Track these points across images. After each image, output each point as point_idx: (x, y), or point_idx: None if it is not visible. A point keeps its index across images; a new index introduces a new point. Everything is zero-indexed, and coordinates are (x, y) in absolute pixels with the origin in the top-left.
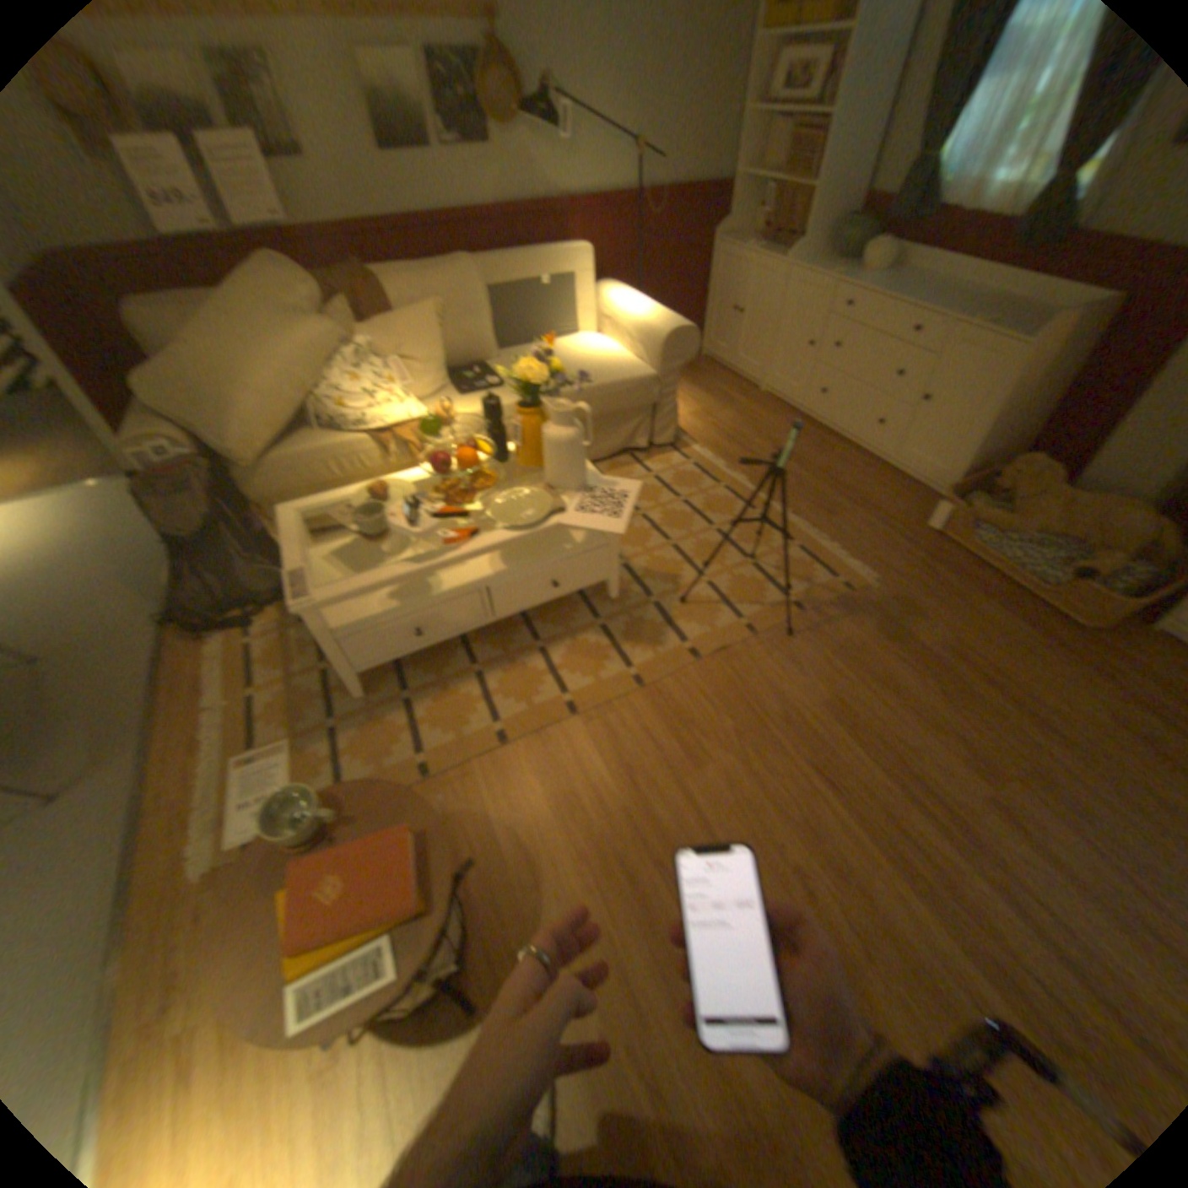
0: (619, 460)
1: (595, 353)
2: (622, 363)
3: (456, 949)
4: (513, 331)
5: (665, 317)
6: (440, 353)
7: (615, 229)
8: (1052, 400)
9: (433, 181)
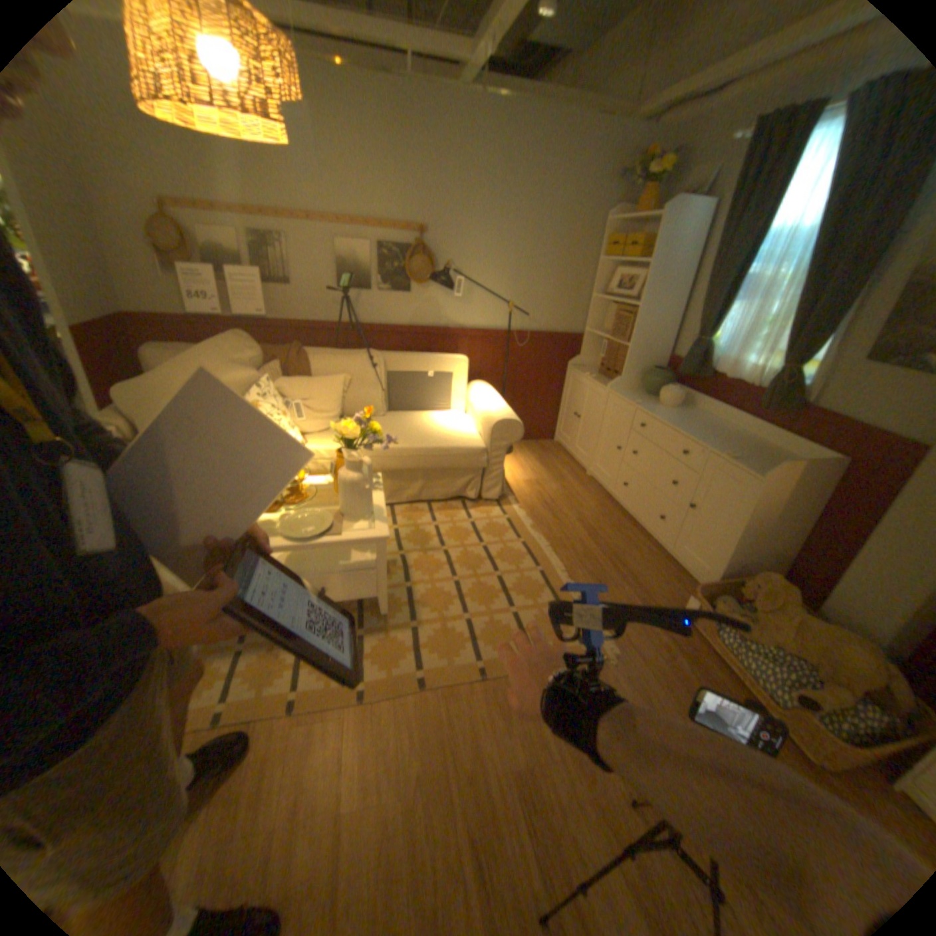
0: (453, 504)
1: (452, 425)
2: (466, 436)
3: None
4: (397, 401)
5: (503, 411)
6: (340, 406)
7: (494, 351)
8: (803, 531)
9: (372, 307)
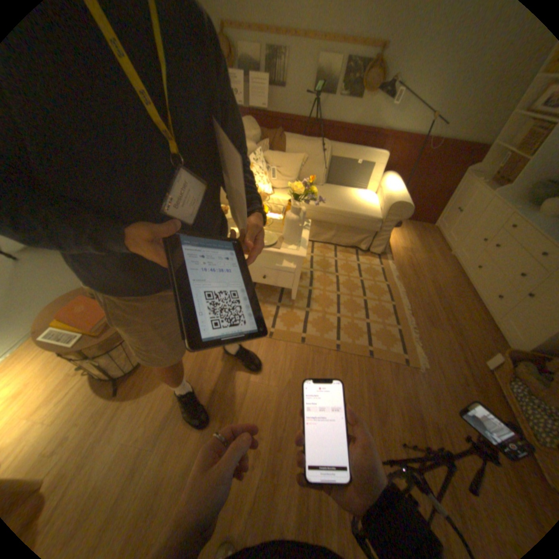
0: (350, 250)
1: (364, 200)
2: (371, 208)
3: (127, 373)
4: (332, 177)
5: (403, 195)
6: (297, 175)
7: (411, 150)
8: None
9: (333, 108)
